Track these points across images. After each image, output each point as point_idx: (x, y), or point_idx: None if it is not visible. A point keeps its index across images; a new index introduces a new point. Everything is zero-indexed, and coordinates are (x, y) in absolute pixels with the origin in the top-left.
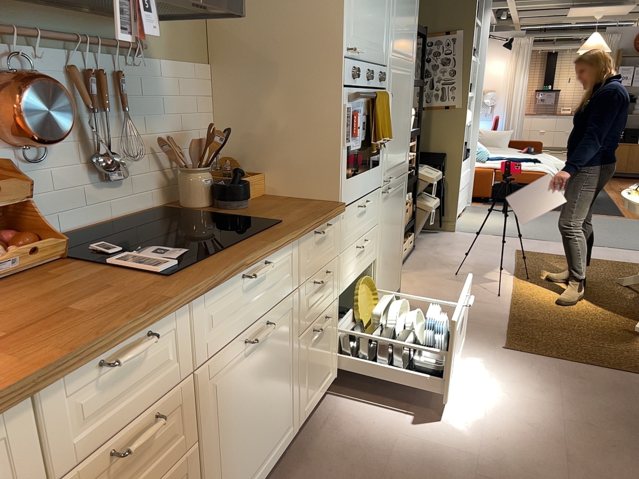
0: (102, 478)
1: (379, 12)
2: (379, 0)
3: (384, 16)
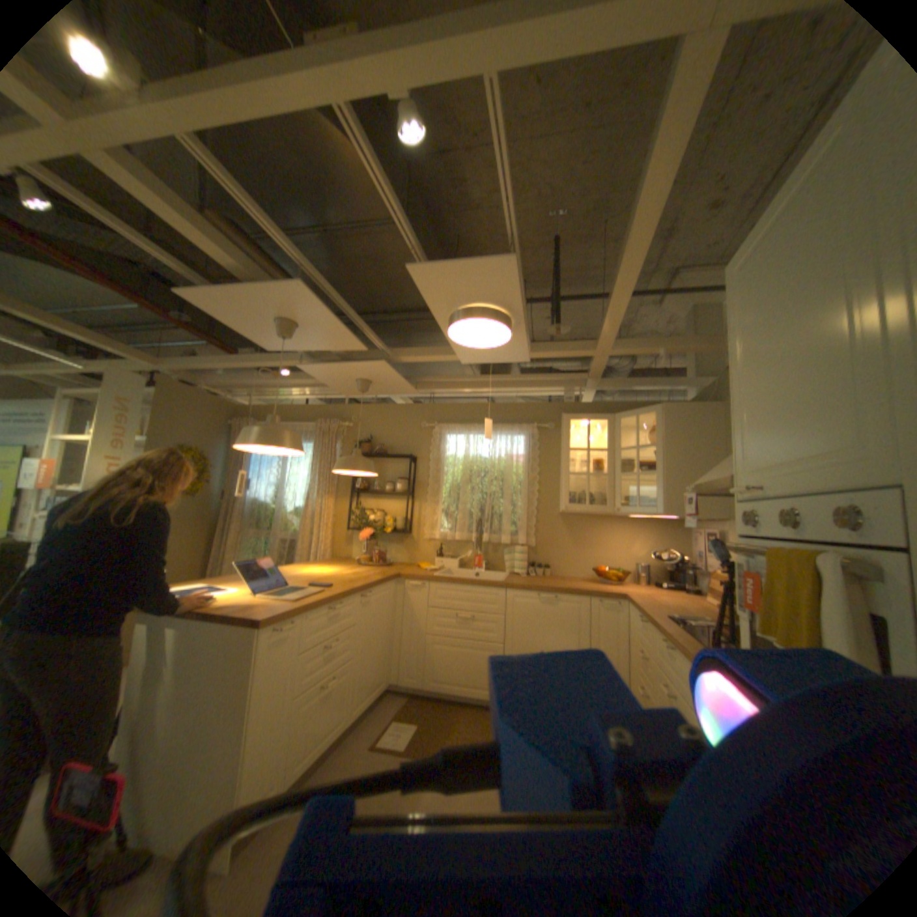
0: (641, 658)
1: (813, 389)
2: (811, 367)
3: (843, 374)
